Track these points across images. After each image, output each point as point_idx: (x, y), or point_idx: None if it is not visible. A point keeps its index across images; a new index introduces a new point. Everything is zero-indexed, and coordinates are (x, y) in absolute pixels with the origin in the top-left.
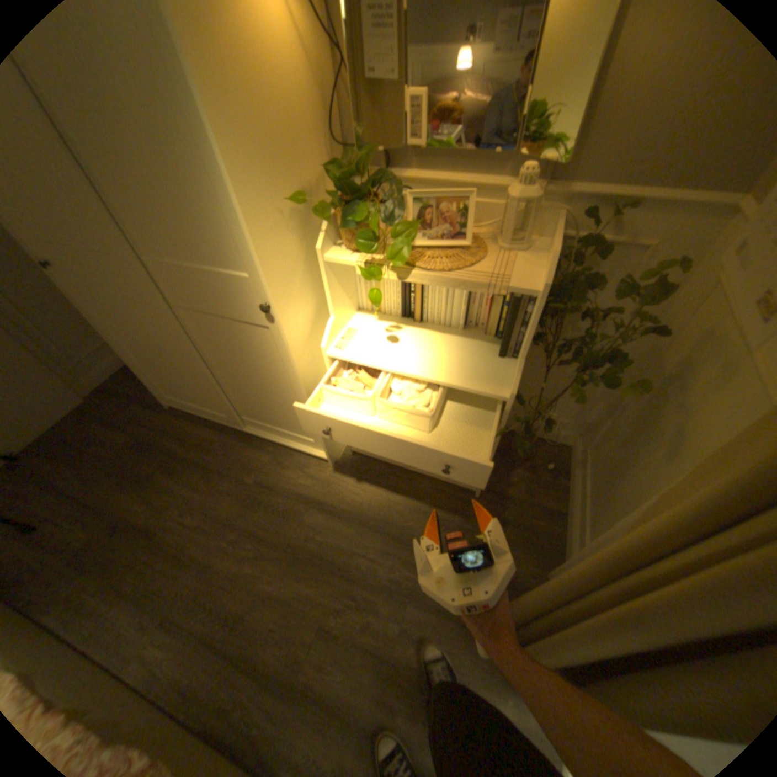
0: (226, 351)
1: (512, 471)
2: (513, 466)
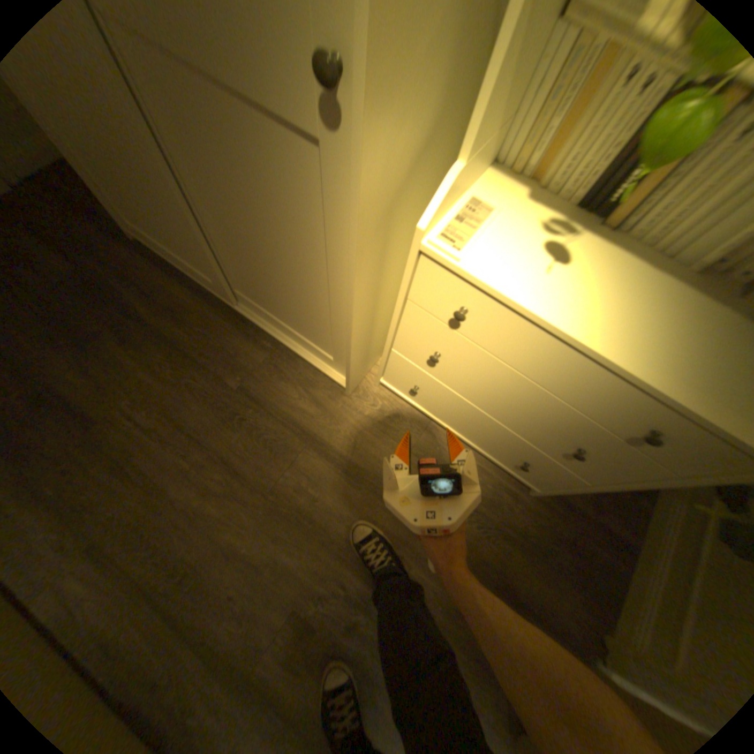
0: (215, 174)
1: None
2: None
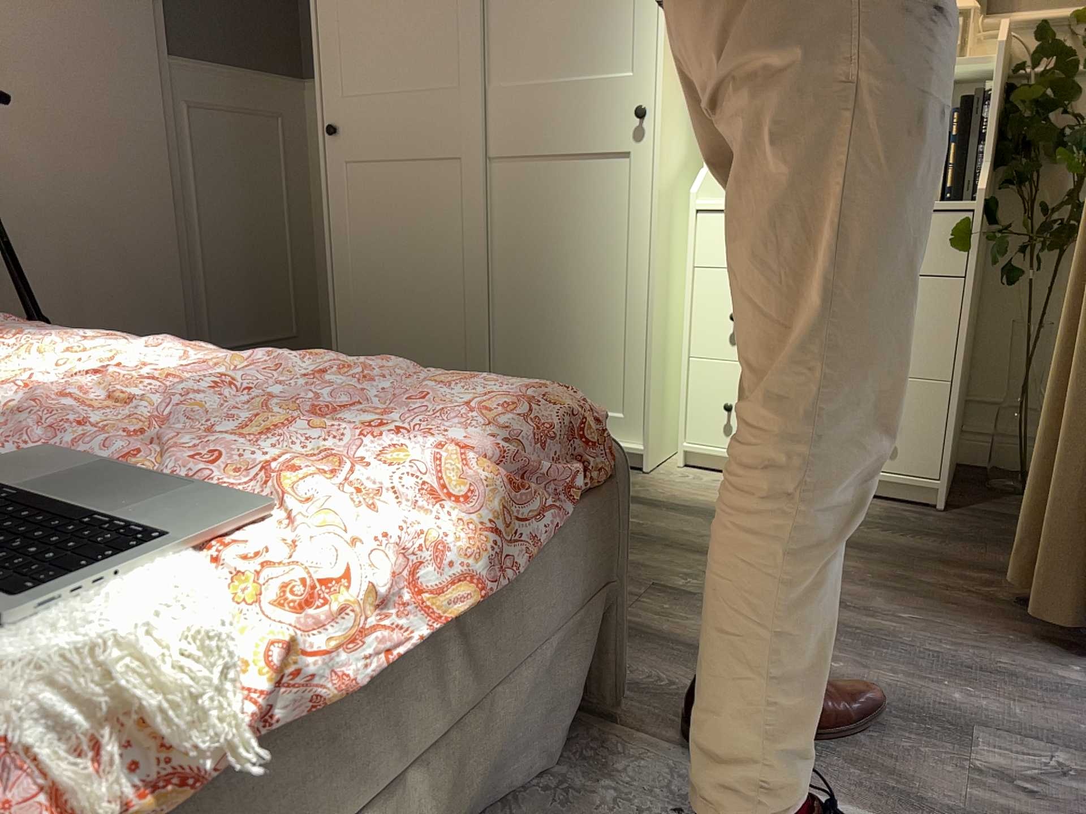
0: (534, 226)
1: (1006, 498)
2: (1007, 494)
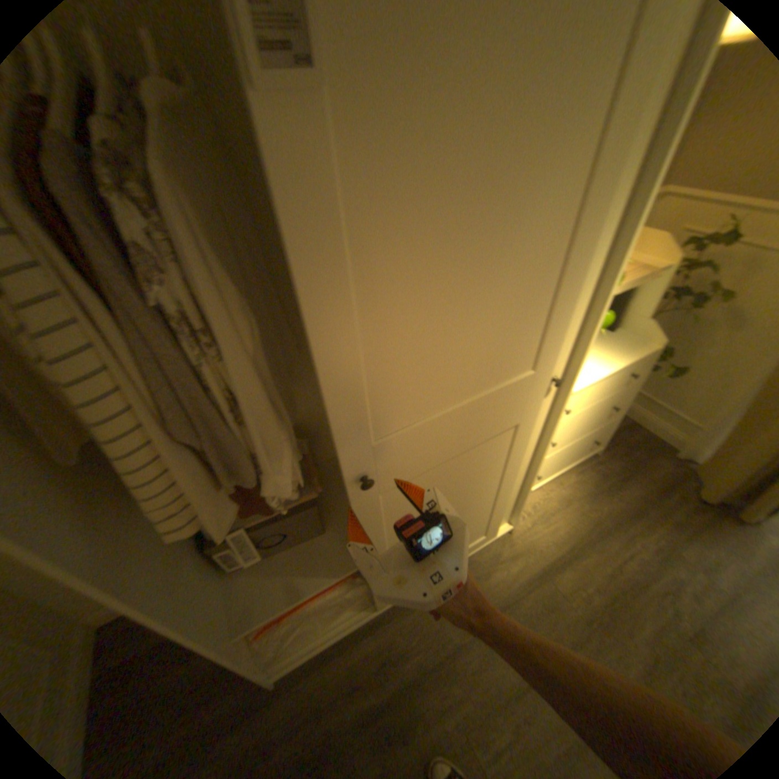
0: (453, 485)
1: None
2: None
